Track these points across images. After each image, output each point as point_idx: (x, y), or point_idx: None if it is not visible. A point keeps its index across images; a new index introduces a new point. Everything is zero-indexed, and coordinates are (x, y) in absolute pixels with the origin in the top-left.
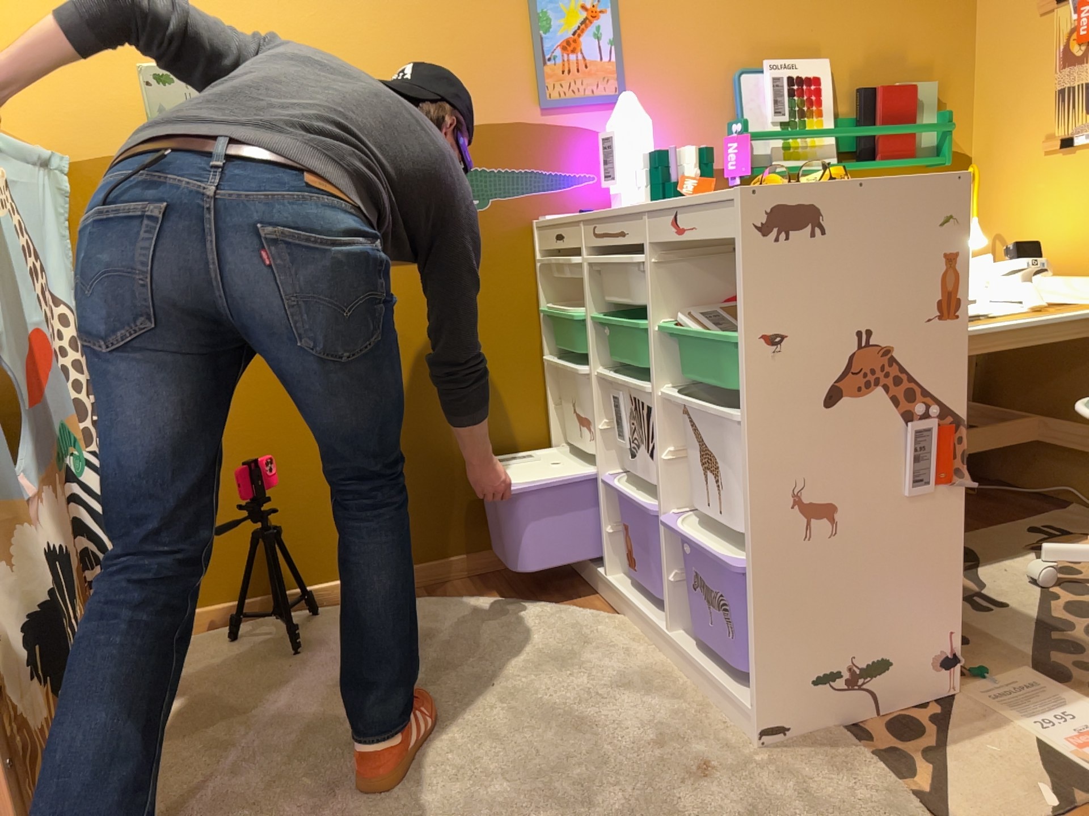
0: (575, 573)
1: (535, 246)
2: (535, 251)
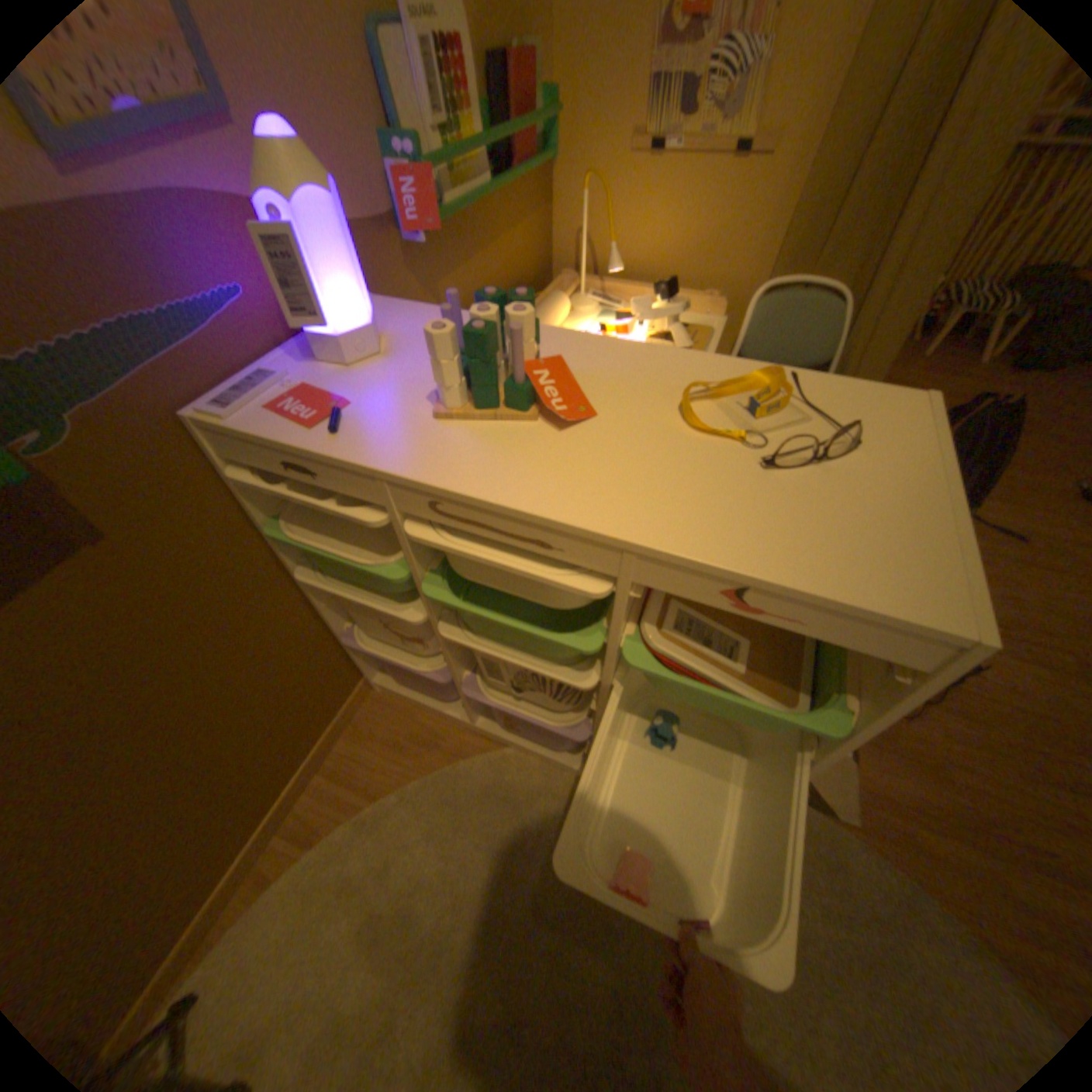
0: (409, 705)
1: (208, 452)
2: (209, 456)
